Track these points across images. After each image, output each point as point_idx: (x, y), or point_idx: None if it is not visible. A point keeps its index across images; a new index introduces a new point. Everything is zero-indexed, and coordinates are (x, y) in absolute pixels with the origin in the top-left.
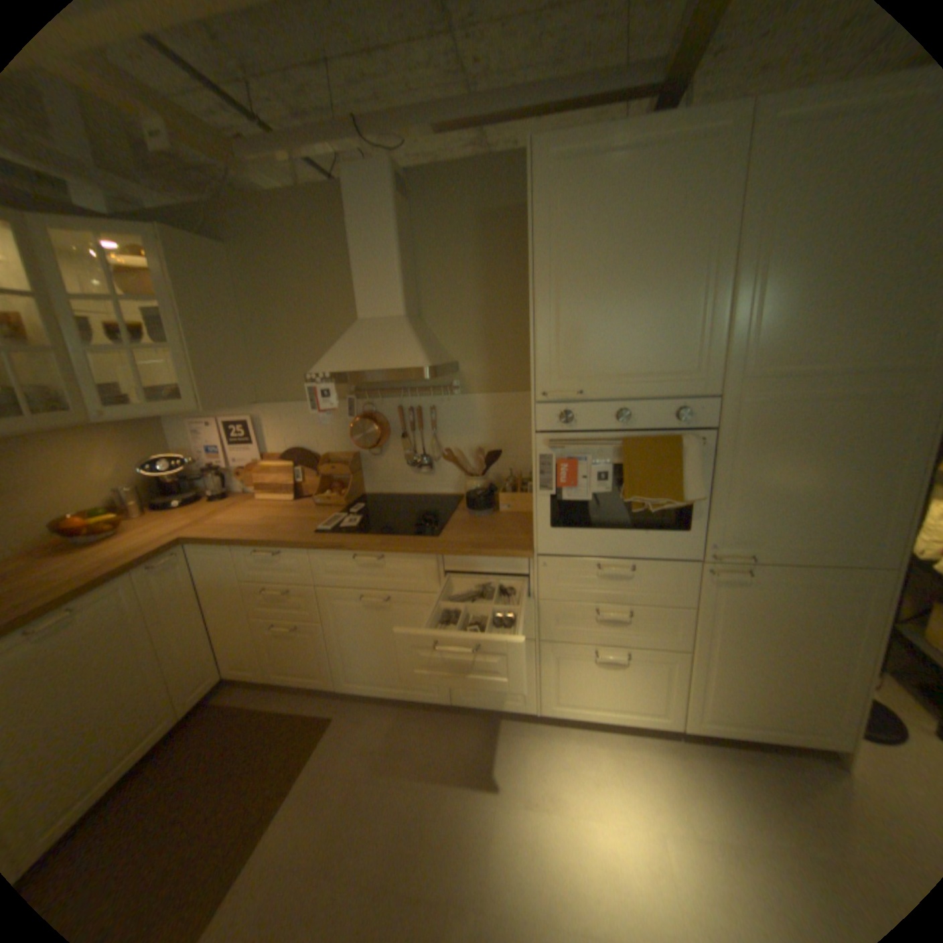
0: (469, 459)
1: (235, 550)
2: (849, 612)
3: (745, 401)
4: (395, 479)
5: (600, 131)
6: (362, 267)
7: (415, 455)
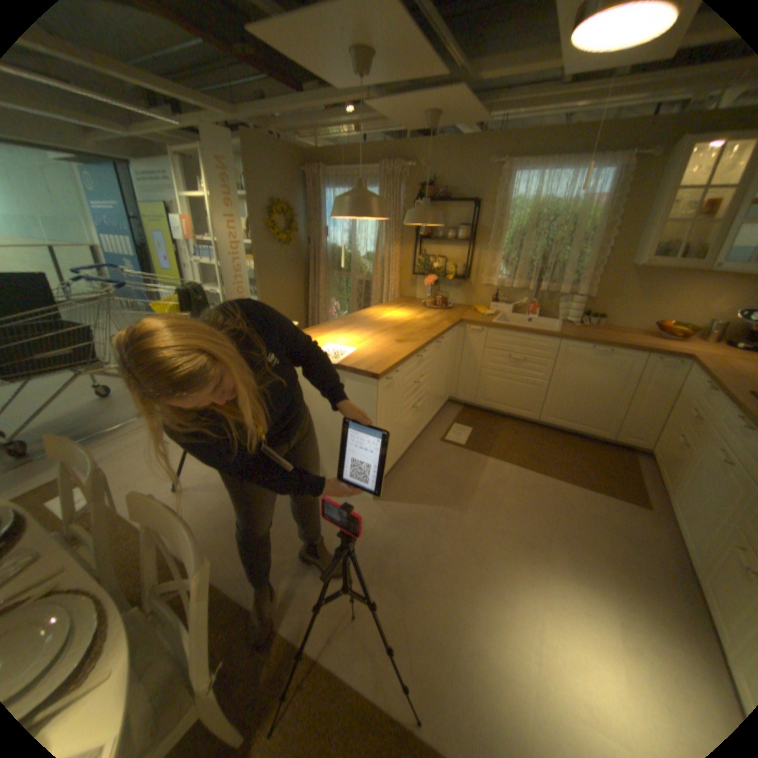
0: None
1: (705, 376)
2: None
3: None
4: None
5: None
6: None
7: None
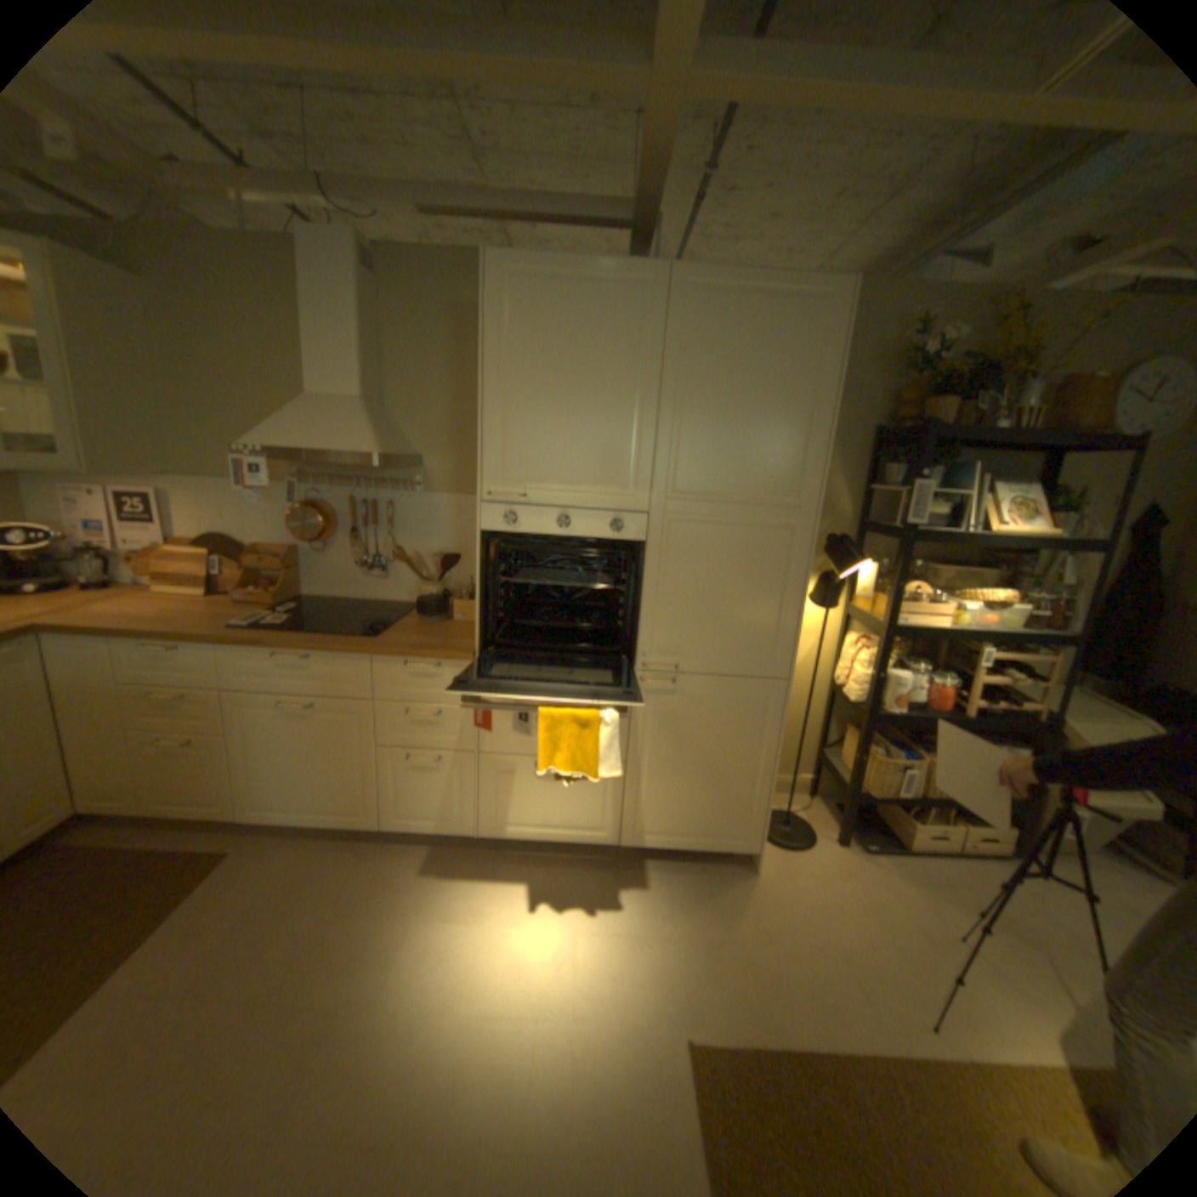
0: (428, 564)
1: (115, 645)
2: (752, 718)
3: (666, 520)
4: (340, 581)
5: (545, 261)
6: (312, 338)
7: (367, 556)
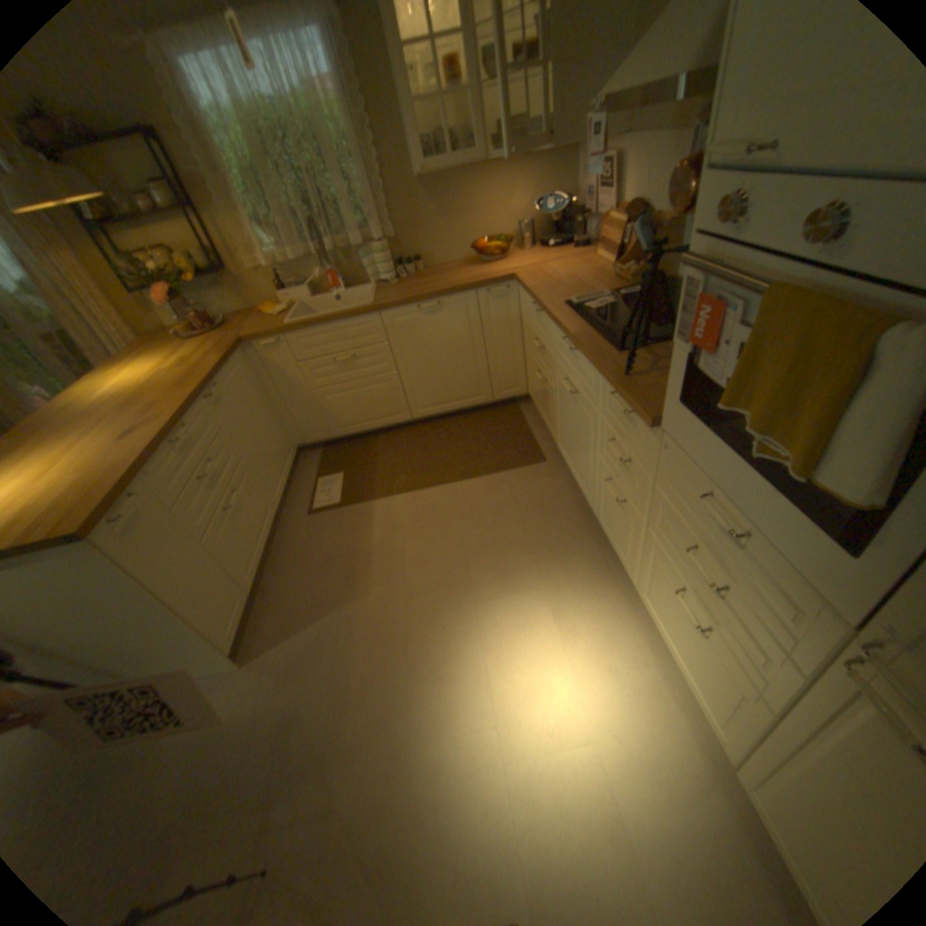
0: None
1: (530, 297)
2: None
3: None
4: None
5: None
6: None
7: None
